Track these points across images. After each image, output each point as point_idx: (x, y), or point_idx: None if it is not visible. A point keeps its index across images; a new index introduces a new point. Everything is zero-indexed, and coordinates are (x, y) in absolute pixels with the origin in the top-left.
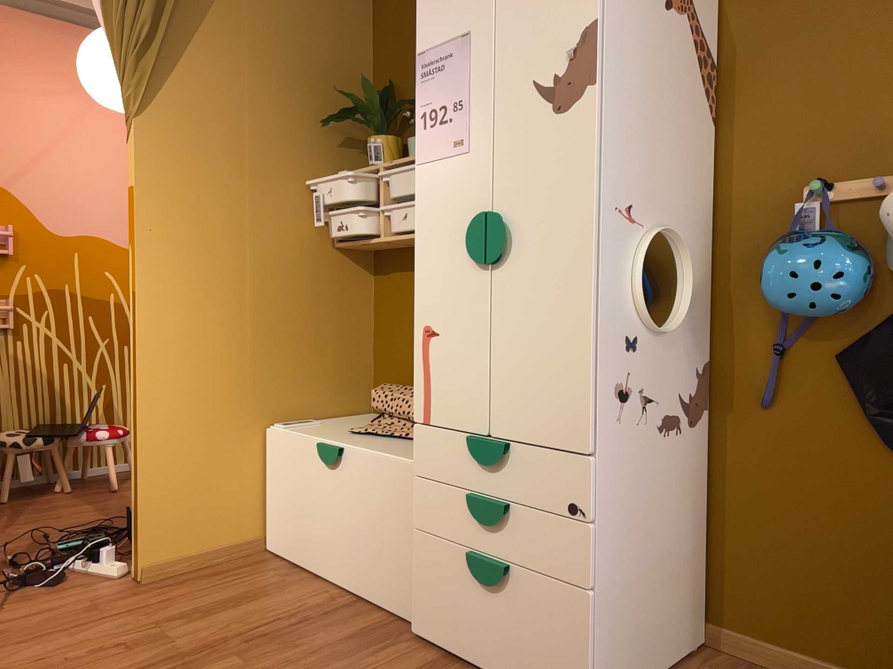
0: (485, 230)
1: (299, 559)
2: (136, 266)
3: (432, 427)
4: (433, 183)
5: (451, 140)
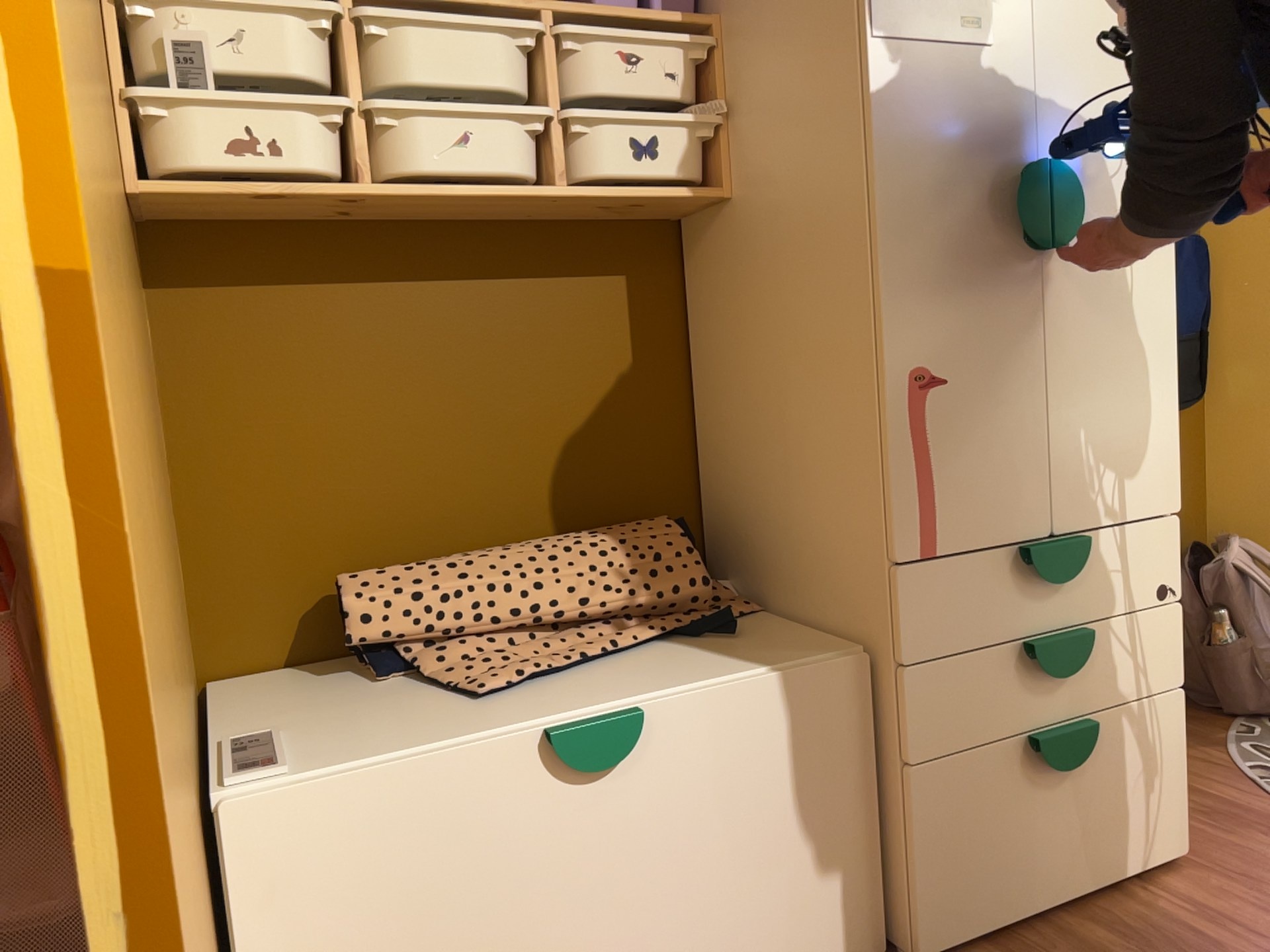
0: (1052, 193)
1: None
2: (43, 142)
3: (942, 559)
4: (920, 86)
5: (958, 15)
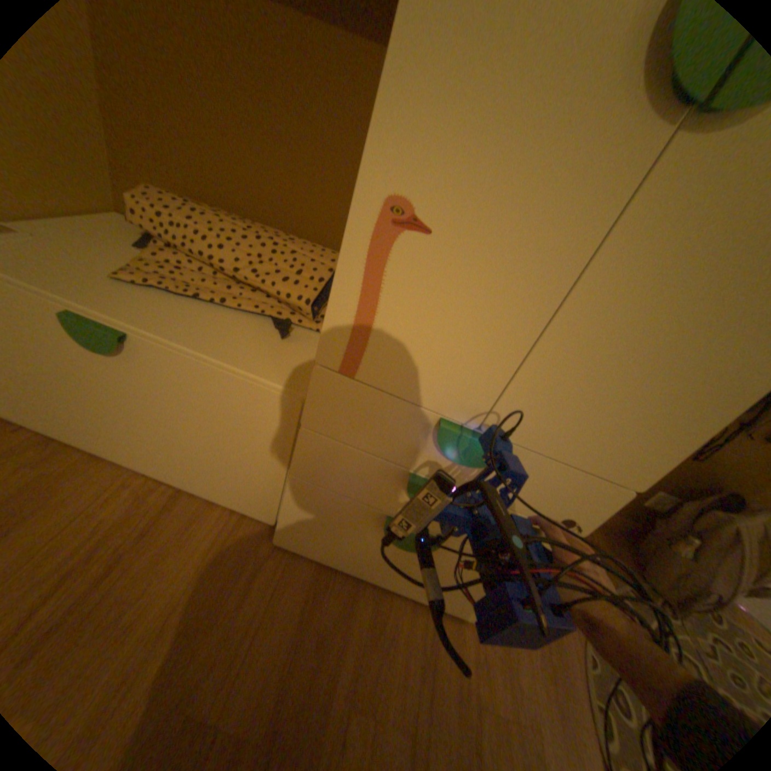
0: None
1: (61, 434)
2: None
3: (360, 379)
4: None
5: None
